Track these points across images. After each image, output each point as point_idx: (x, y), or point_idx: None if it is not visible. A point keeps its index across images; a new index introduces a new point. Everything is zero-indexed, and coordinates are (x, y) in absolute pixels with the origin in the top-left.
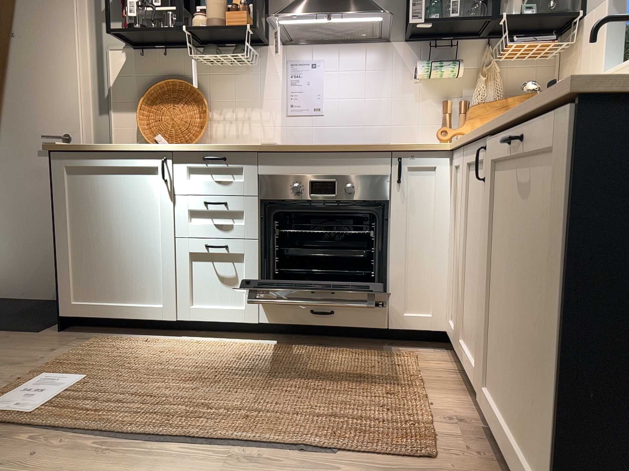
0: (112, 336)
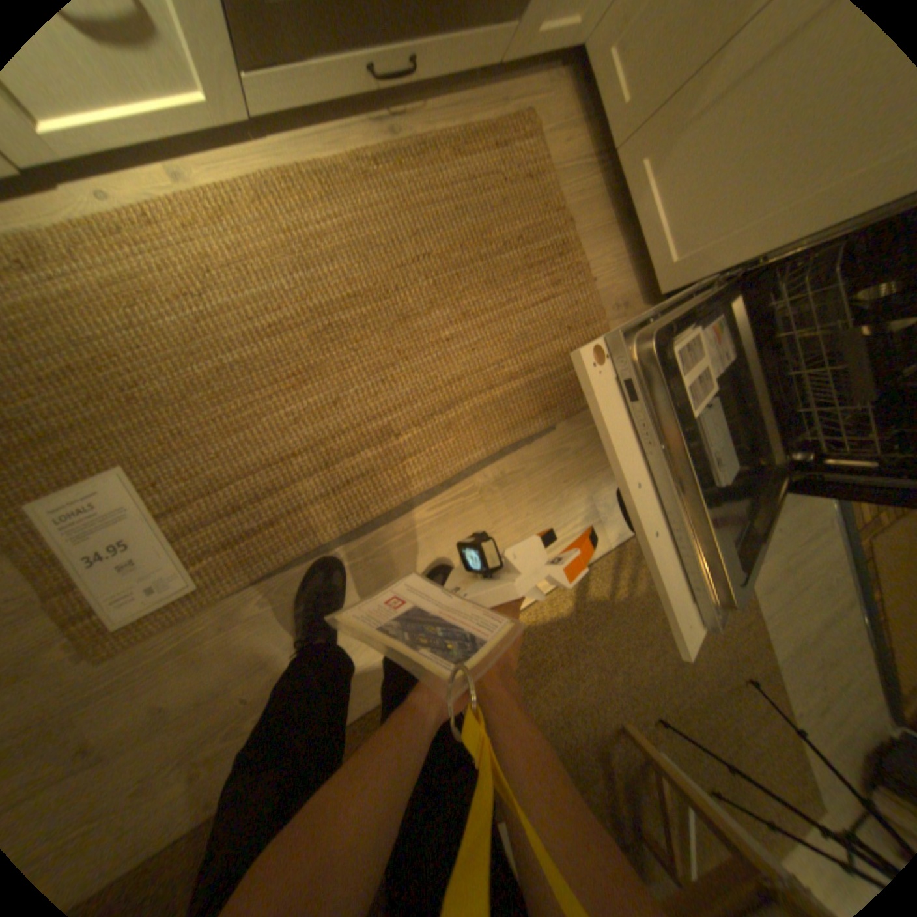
0: None
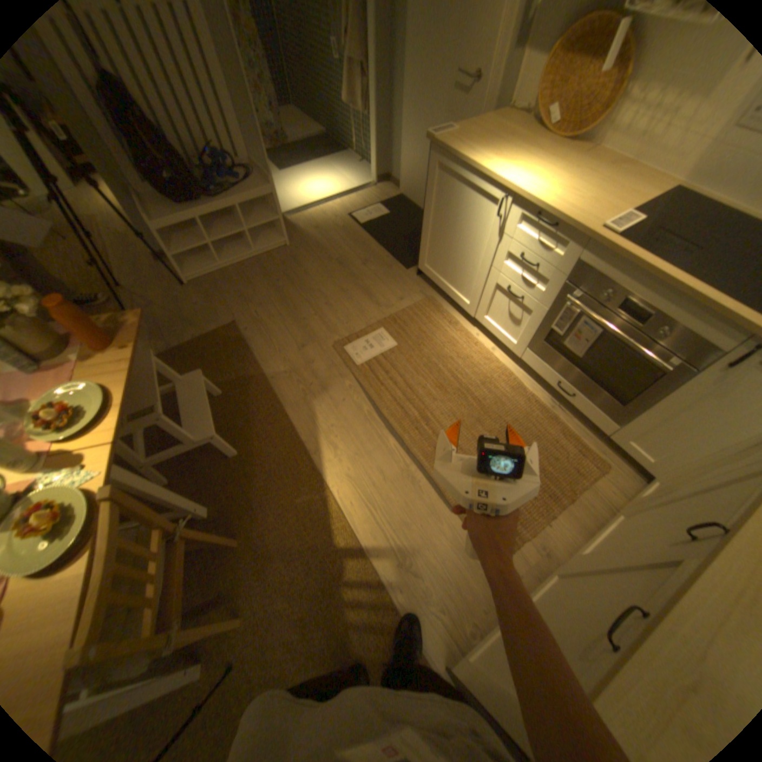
0: (437, 301)
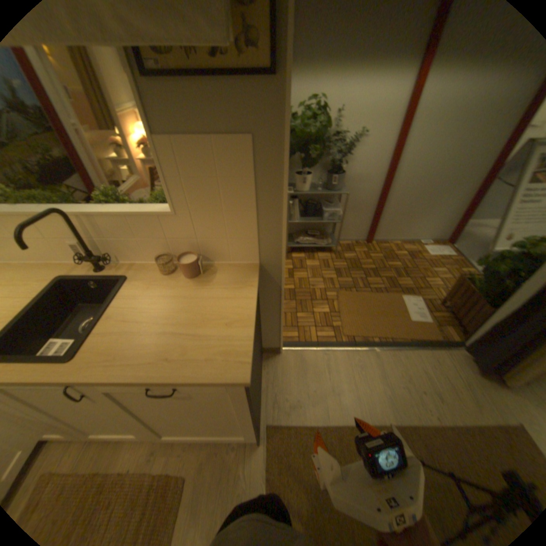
0: None
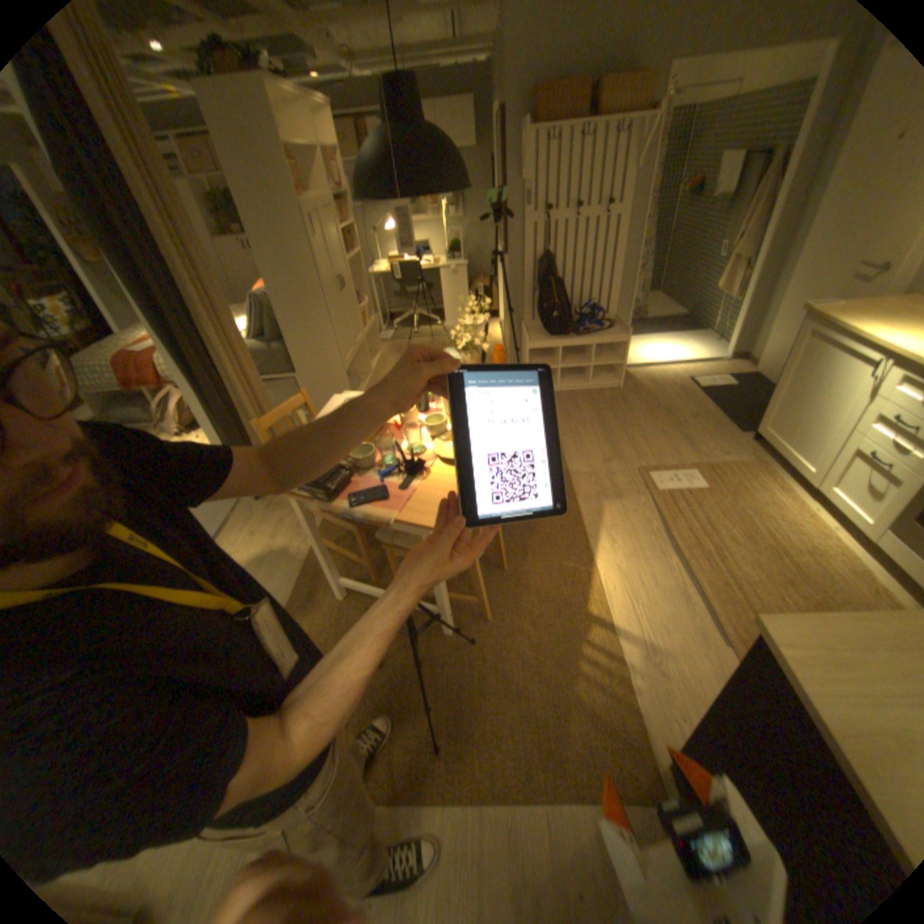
0: (772, 466)
